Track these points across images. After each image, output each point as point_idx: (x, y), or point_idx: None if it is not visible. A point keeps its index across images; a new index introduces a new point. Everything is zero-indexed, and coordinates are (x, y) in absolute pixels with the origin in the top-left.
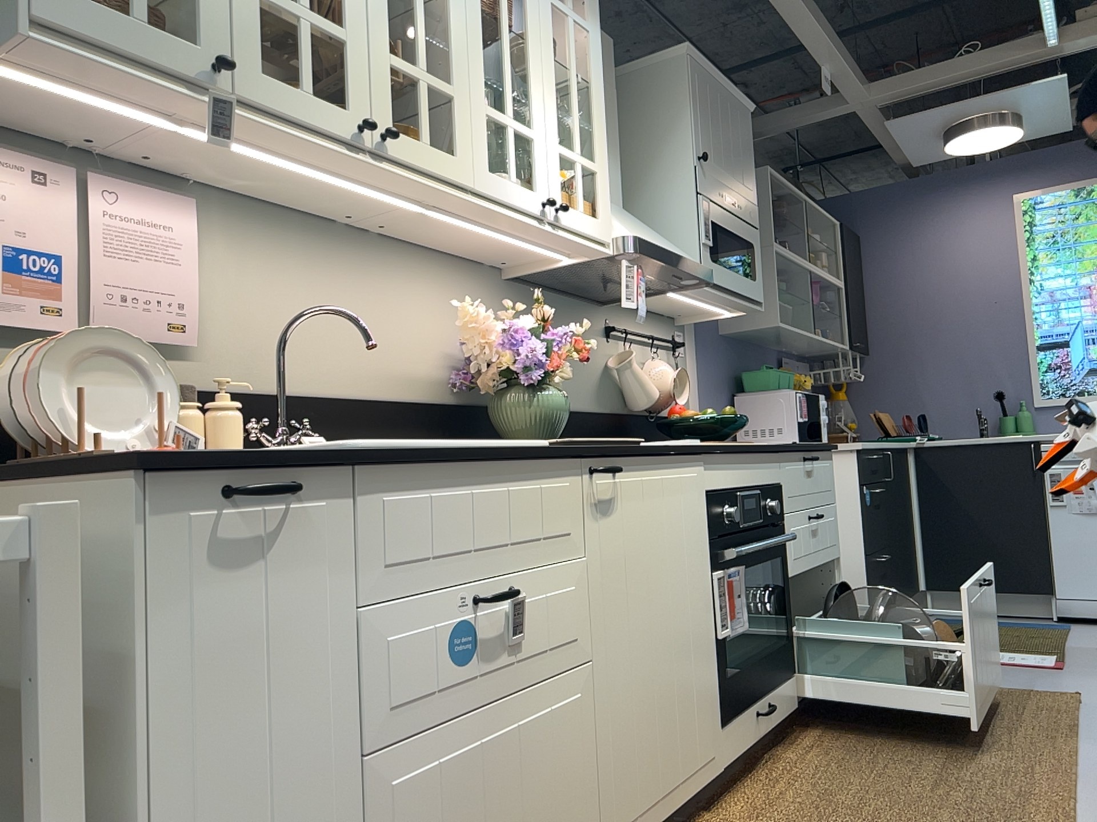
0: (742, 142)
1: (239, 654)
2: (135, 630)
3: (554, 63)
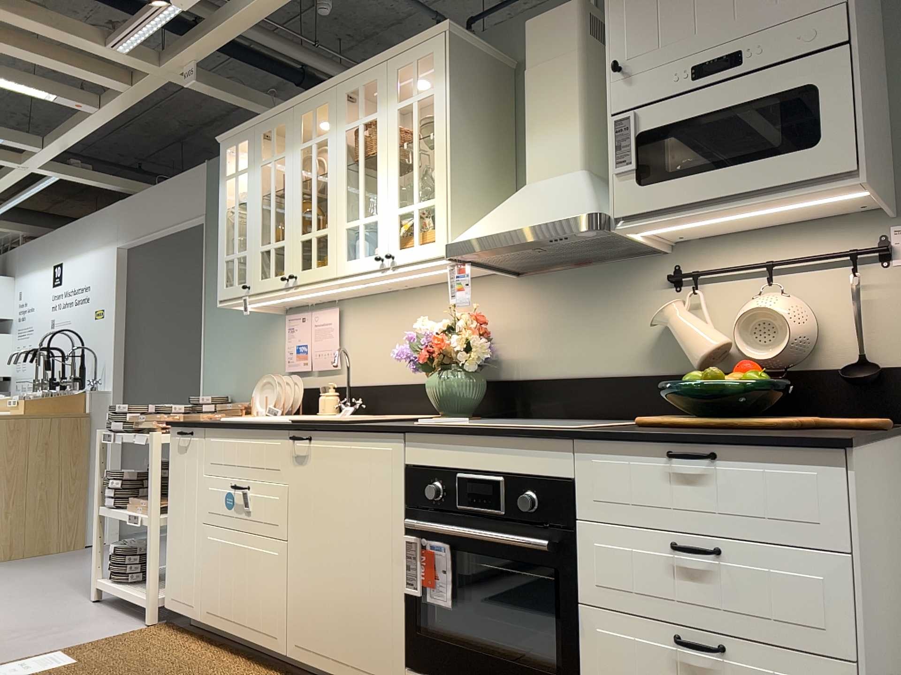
0: None
1: (182, 477)
2: (170, 464)
3: (396, 151)
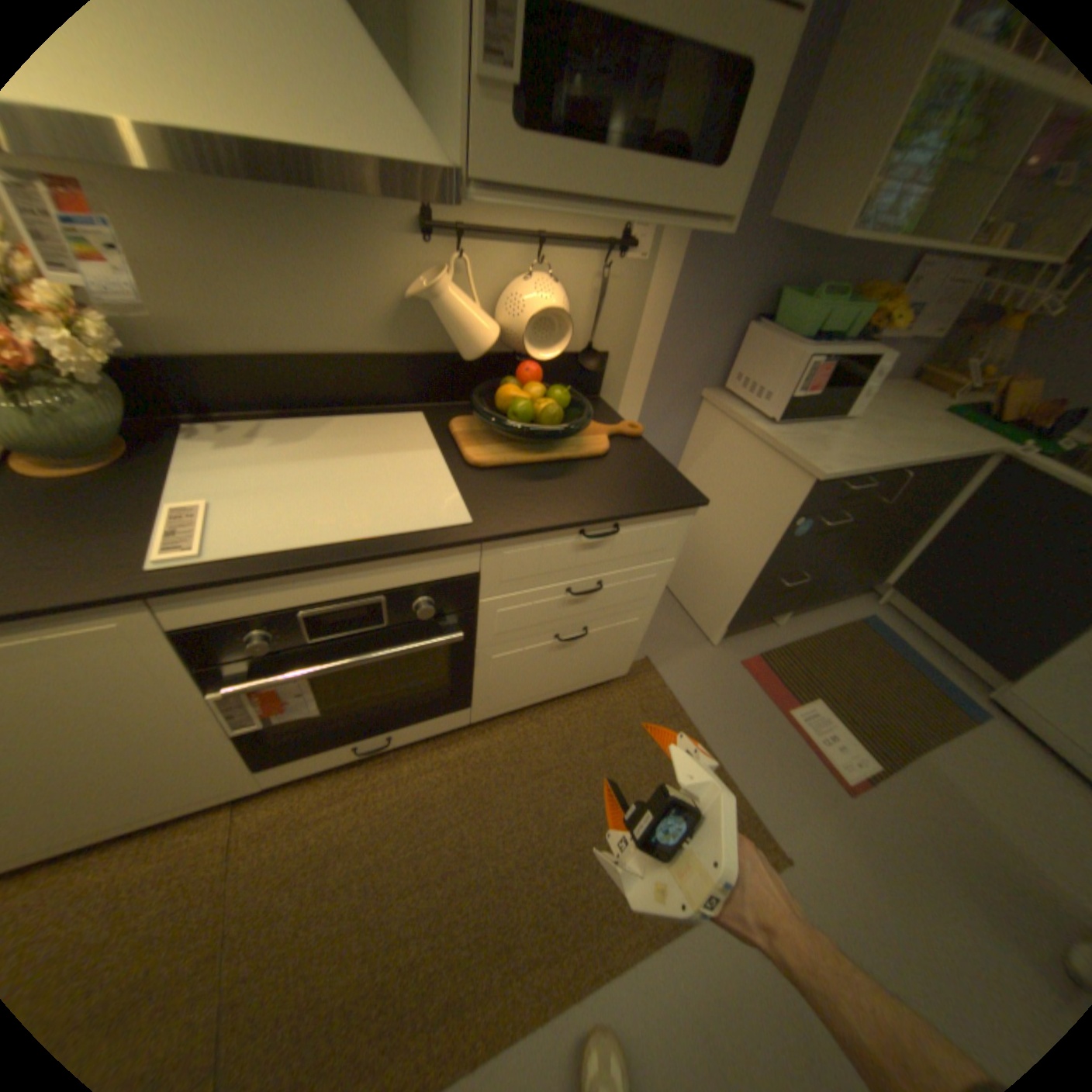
0: None
1: None
2: None
3: None
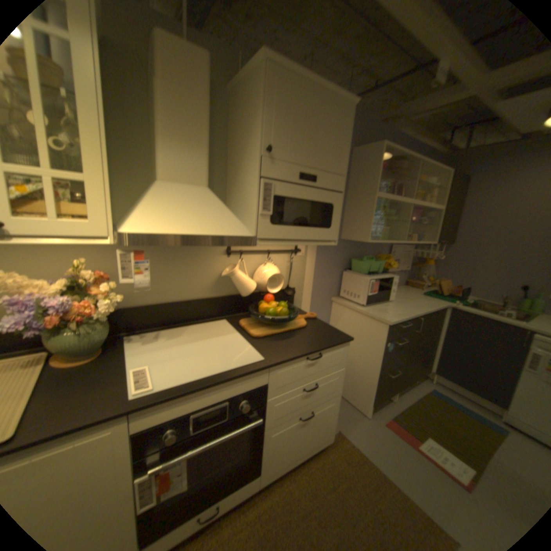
0: (334, 128)
1: None
2: None
3: None
